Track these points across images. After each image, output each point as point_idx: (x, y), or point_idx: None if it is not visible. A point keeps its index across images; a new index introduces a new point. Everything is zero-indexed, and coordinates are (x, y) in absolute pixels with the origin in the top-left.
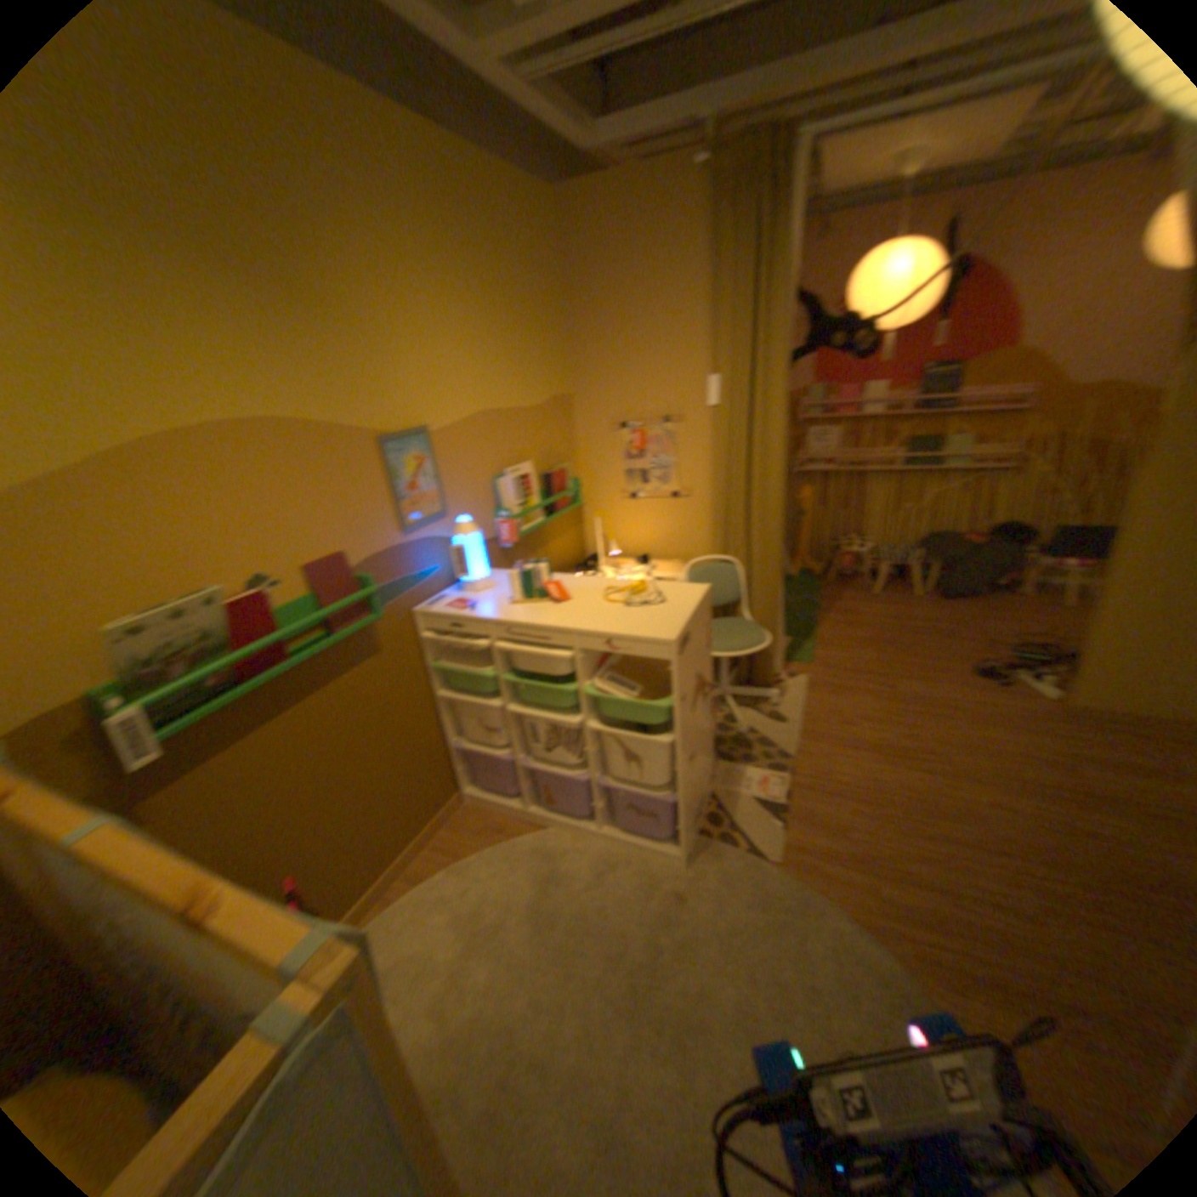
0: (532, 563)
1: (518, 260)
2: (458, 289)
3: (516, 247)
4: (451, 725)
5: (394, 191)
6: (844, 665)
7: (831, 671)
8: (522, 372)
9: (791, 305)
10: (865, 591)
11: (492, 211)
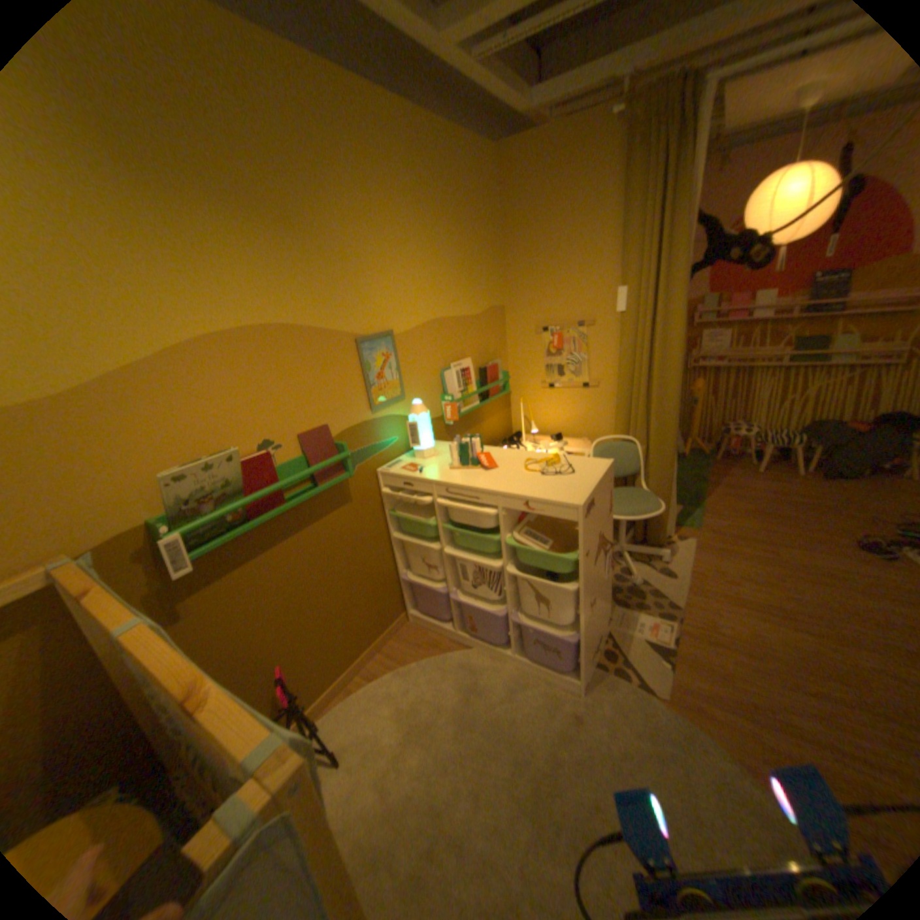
0: (467, 437)
1: (464, 202)
2: (418, 225)
3: (463, 191)
4: (400, 561)
5: (372, 153)
6: (730, 532)
7: (718, 537)
8: (464, 289)
9: (692, 225)
10: (750, 469)
11: (446, 165)
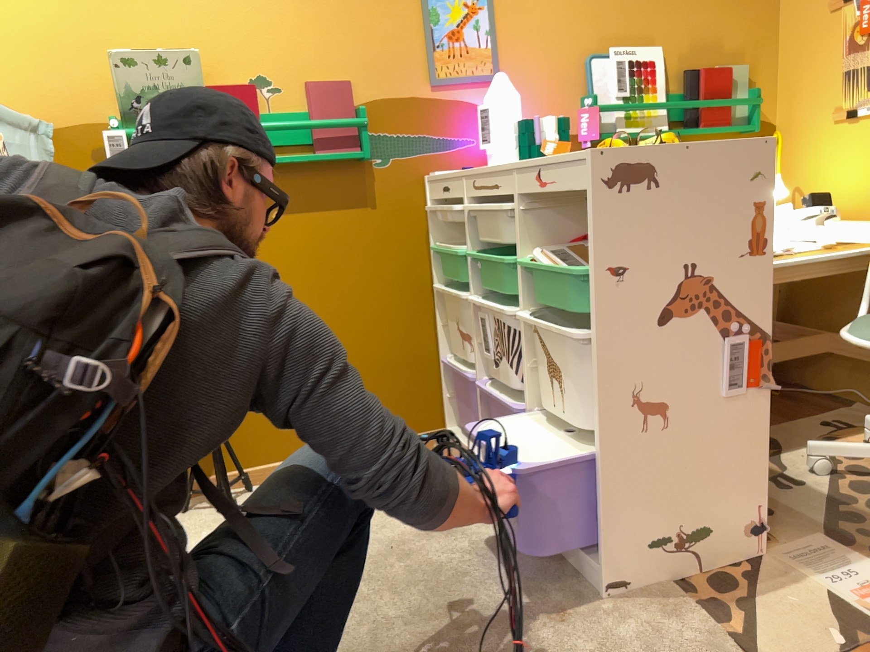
0: (542, 120)
1: None
2: None
3: None
4: (444, 334)
5: None
6: None
7: None
8: None
9: None
10: None
11: None
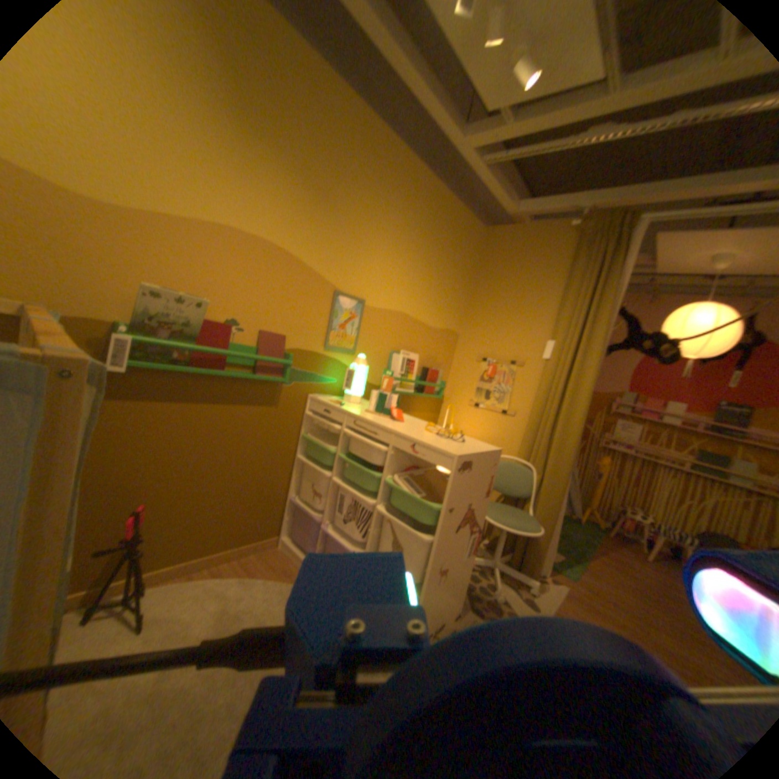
0: (388, 394)
1: (452, 251)
2: (412, 247)
3: (453, 244)
4: (294, 485)
5: (397, 189)
6: (605, 597)
7: (592, 597)
8: (432, 306)
9: (614, 310)
10: (640, 556)
11: (446, 222)
